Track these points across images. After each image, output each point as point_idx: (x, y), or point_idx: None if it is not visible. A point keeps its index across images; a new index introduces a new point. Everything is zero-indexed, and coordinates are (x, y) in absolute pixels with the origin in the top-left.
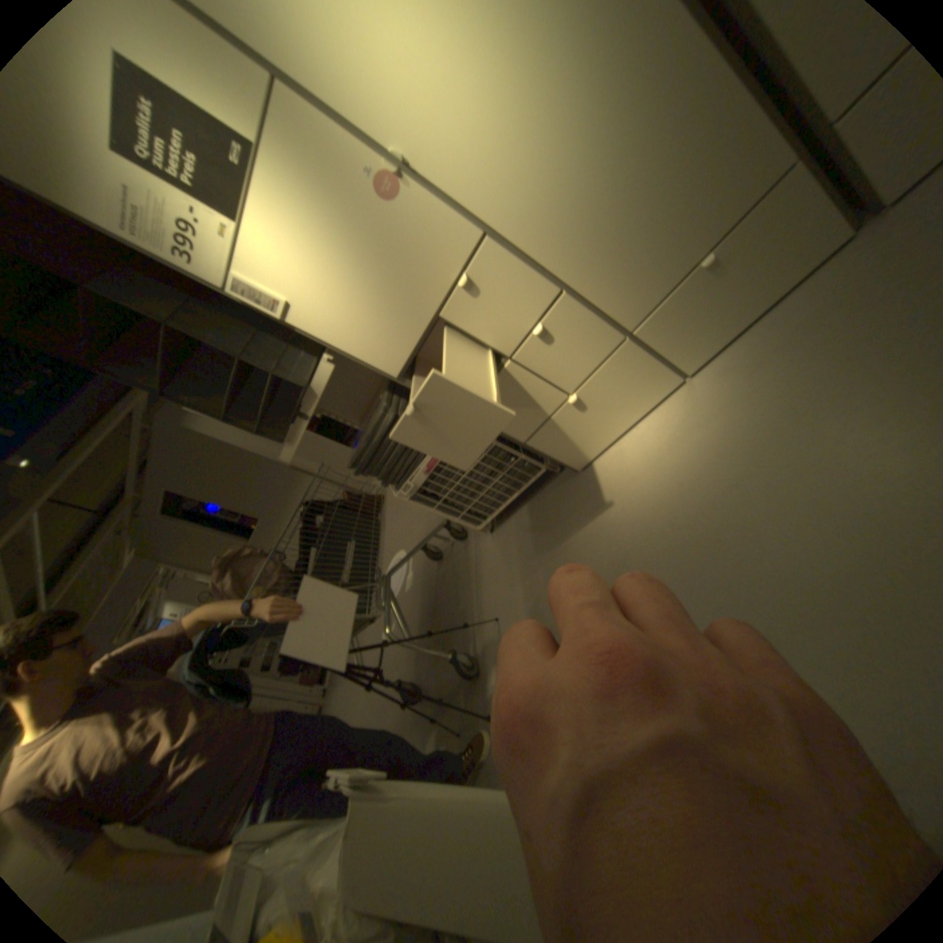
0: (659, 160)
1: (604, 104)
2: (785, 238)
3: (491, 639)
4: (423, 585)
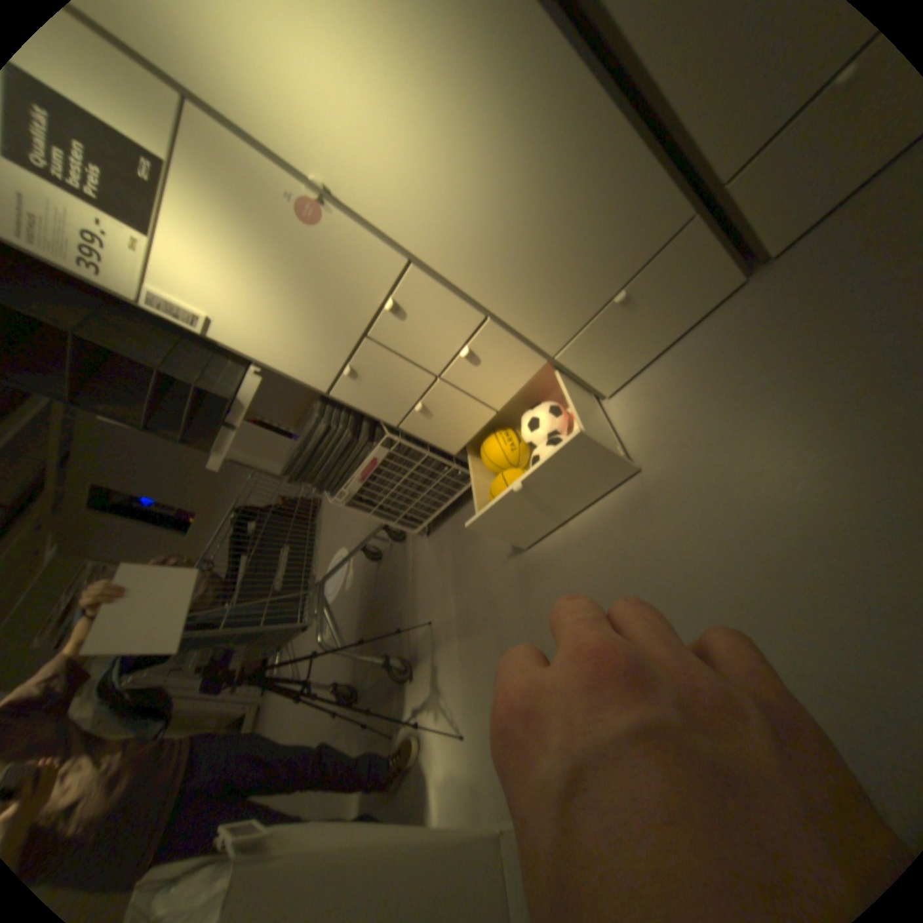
0: (573, 204)
1: (521, 150)
2: (688, 280)
3: (425, 641)
4: (363, 584)
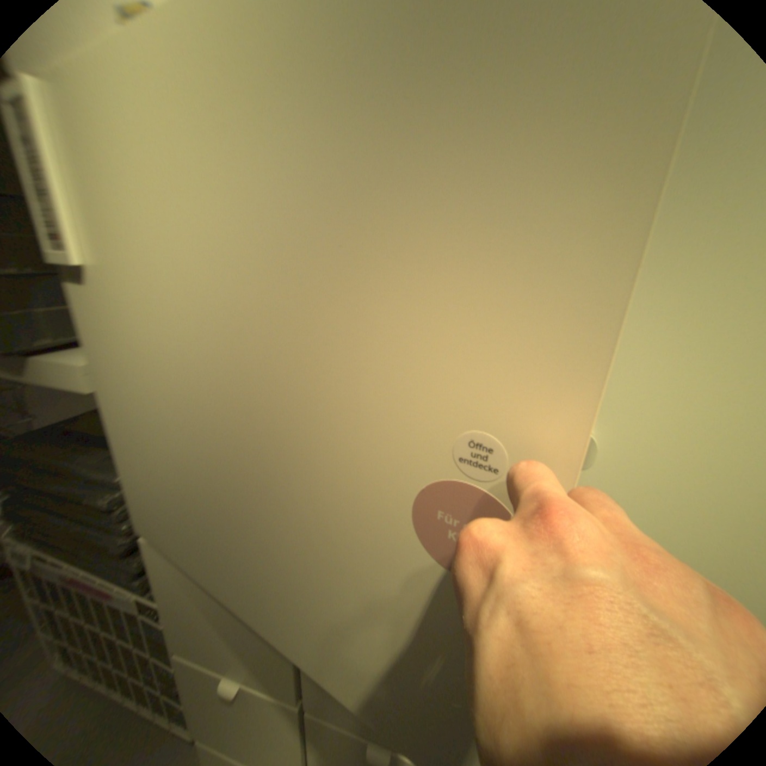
0: None
1: None
2: None
3: None
4: None
